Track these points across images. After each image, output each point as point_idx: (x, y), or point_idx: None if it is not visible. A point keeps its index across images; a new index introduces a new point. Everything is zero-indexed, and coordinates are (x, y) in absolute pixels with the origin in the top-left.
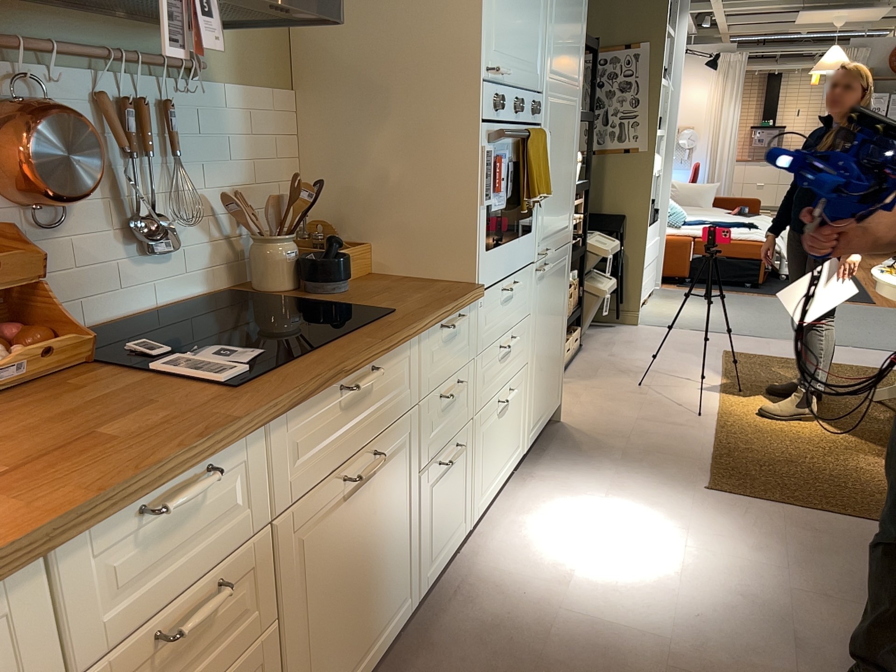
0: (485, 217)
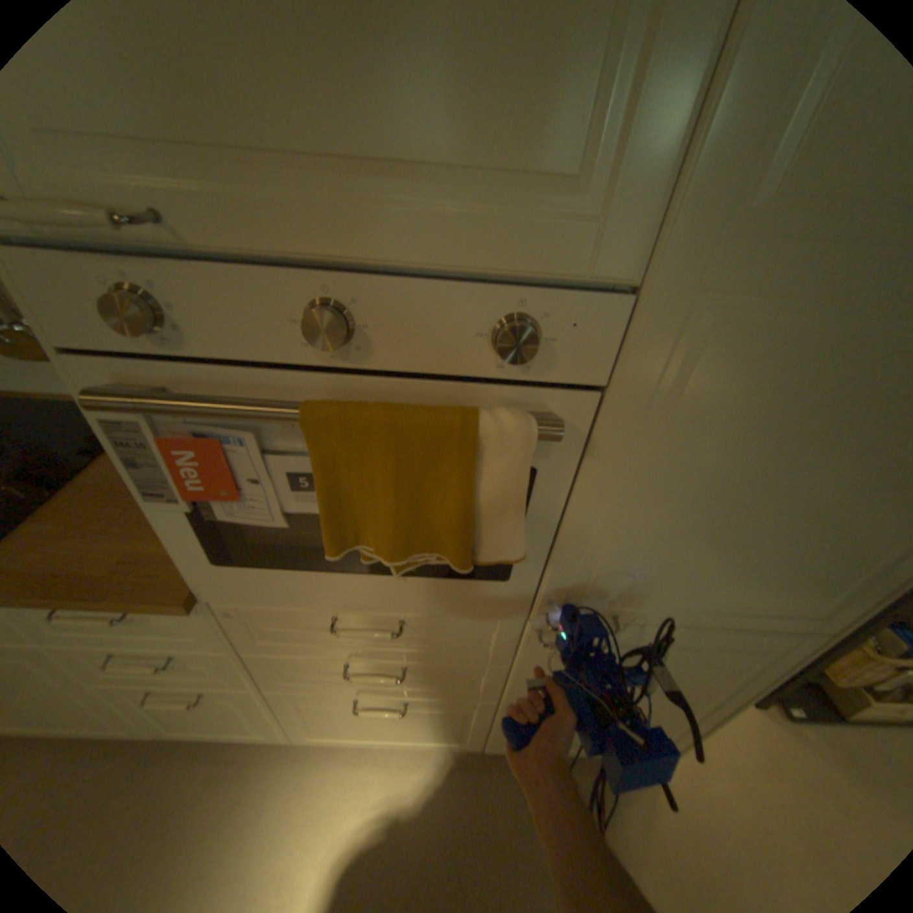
0: (187, 520)
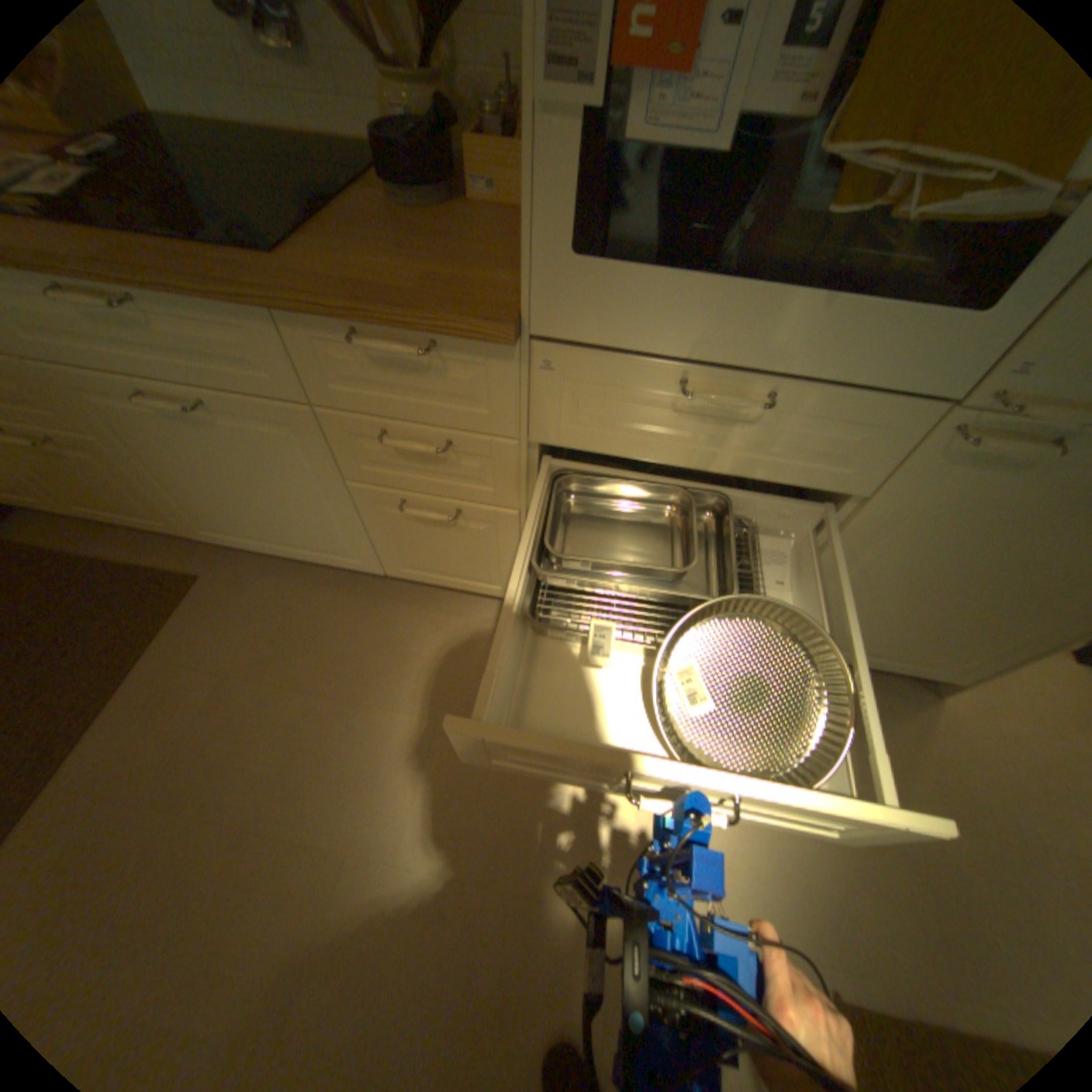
0: (577, 141)
